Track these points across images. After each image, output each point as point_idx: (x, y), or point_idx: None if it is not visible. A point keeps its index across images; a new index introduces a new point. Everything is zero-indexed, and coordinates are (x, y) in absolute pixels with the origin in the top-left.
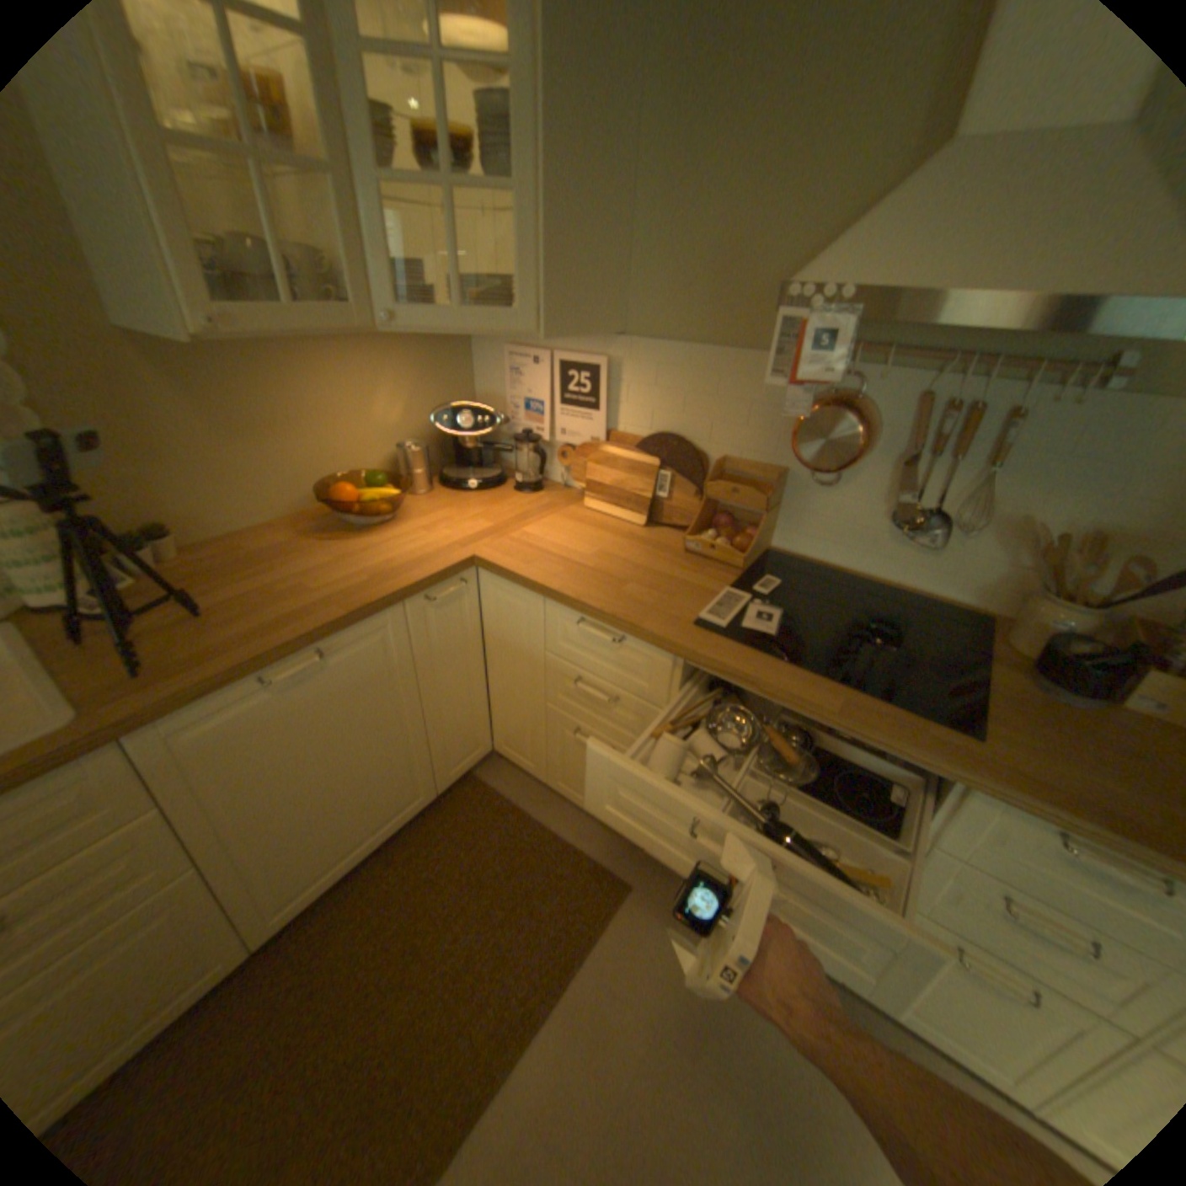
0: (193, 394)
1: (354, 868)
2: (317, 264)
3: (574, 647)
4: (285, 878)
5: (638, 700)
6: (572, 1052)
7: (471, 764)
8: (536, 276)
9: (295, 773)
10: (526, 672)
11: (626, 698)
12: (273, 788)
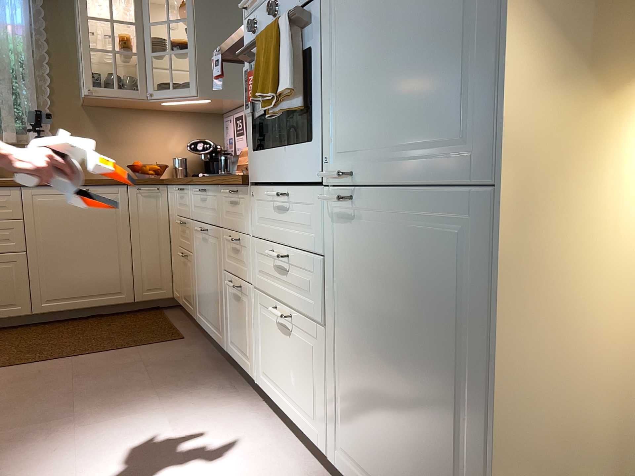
0: (99, 127)
1: (83, 308)
2: (133, 80)
3: (179, 205)
4: (53, 284)
5: (188, 219)
6: (105, 358)
7: (156, 295)
8: (198, 76)
9: (68, 236)
10: (175, 232)
11: (186, 221)
12: (59, 237)
